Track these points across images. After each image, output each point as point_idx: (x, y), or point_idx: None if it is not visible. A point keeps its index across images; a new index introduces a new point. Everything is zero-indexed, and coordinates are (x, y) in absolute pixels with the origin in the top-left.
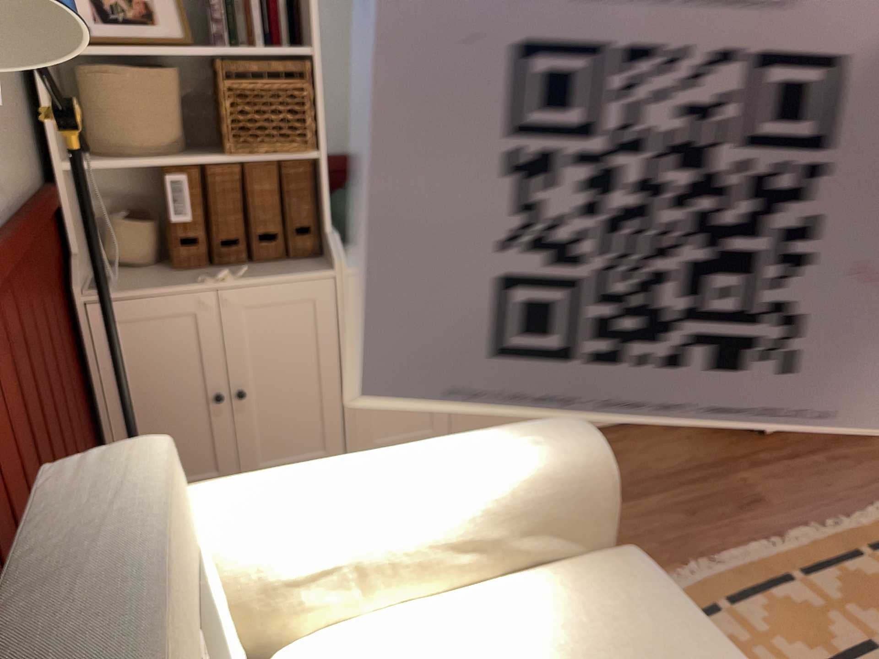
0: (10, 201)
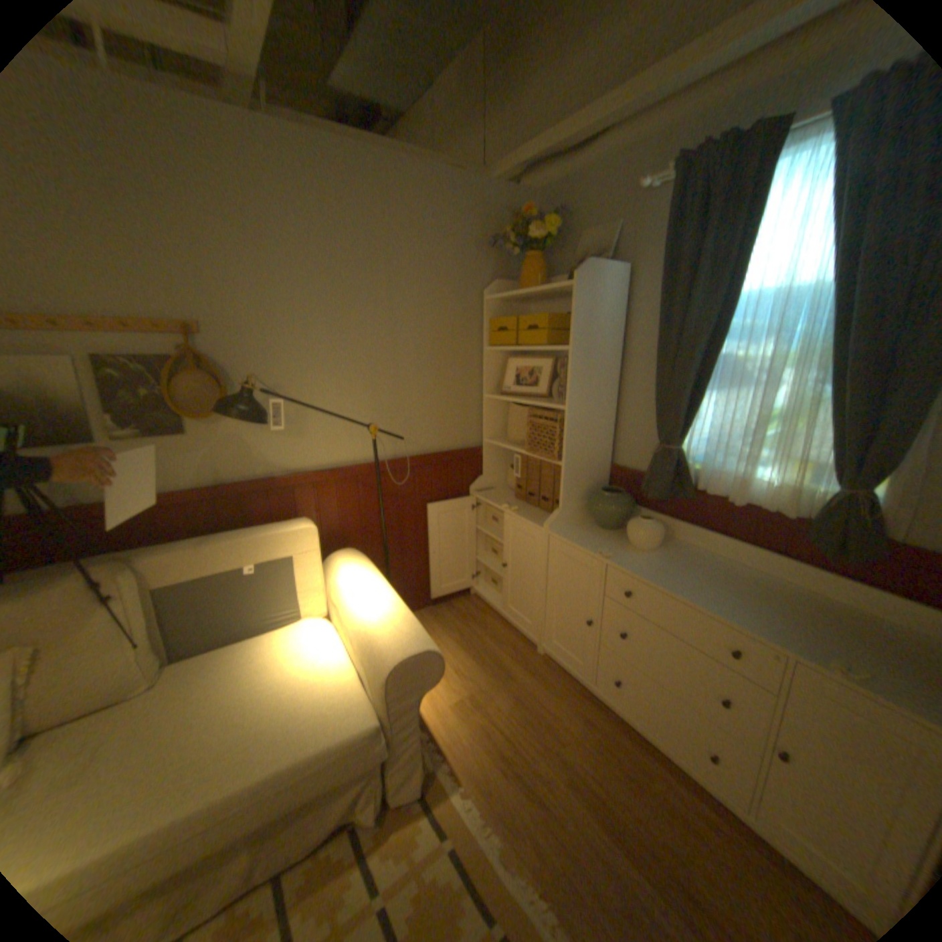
0: (431, 450)
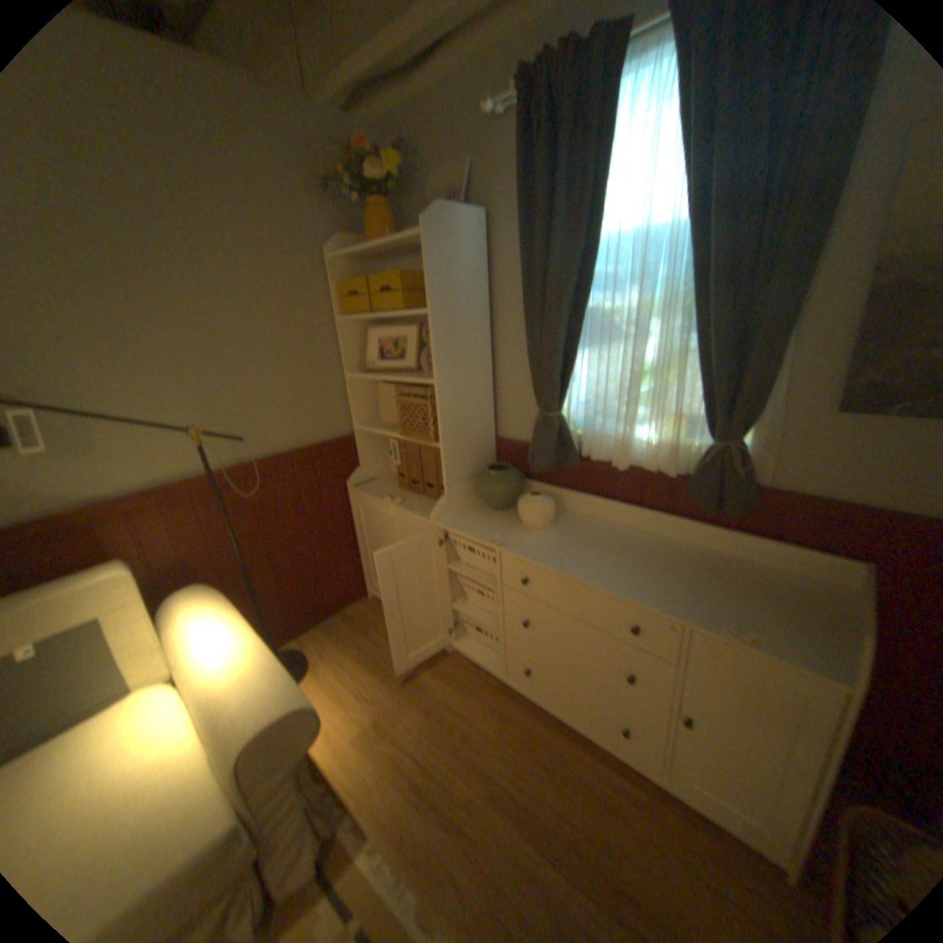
0: (289, 447)
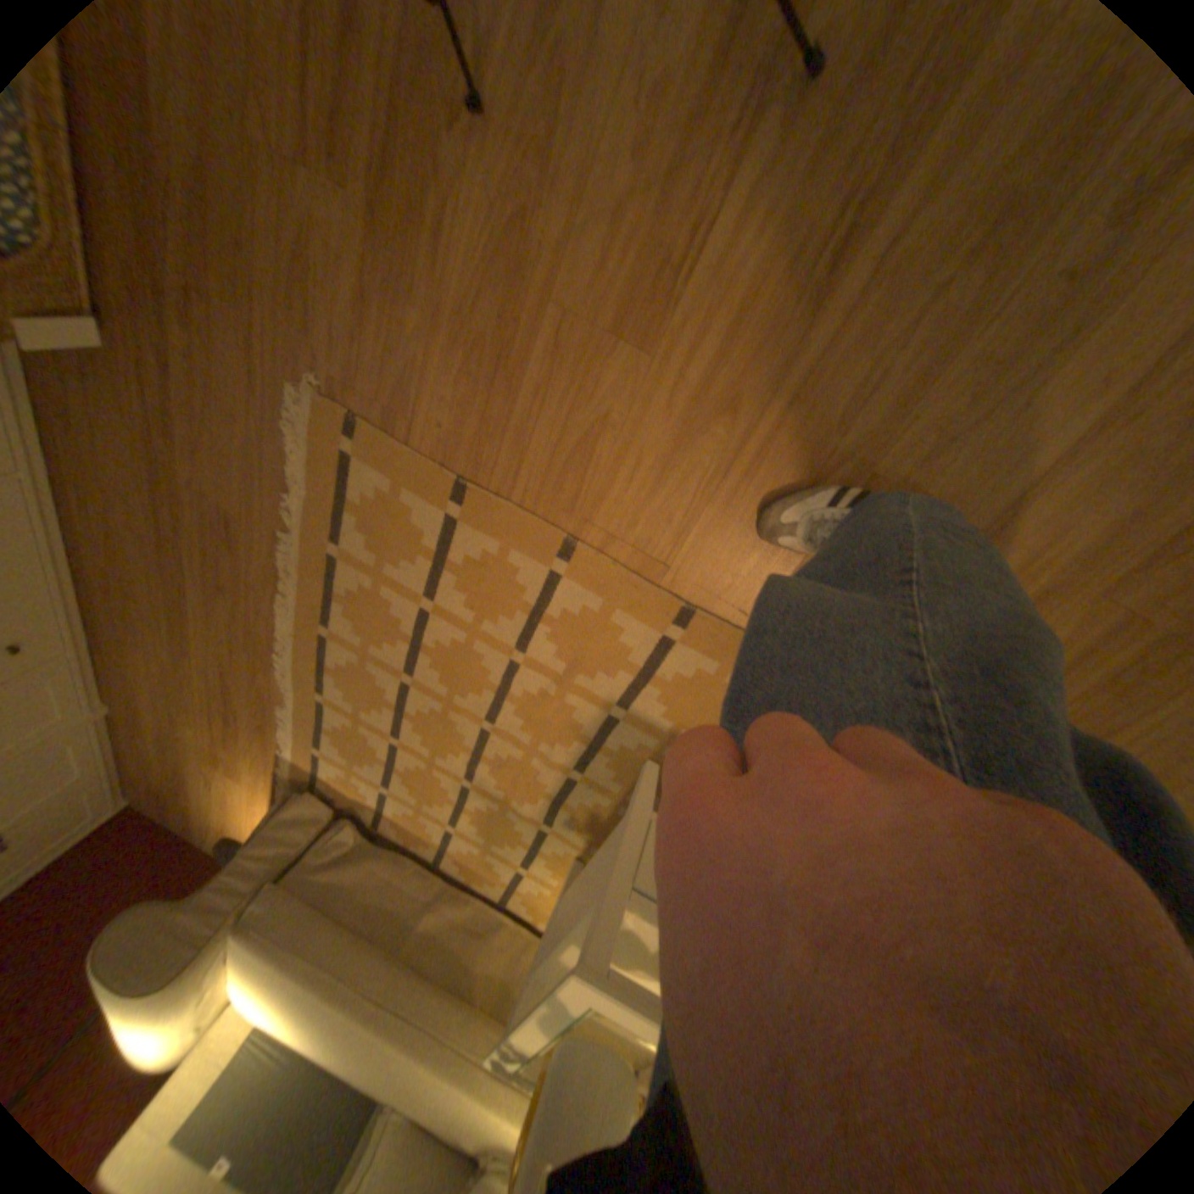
0: None
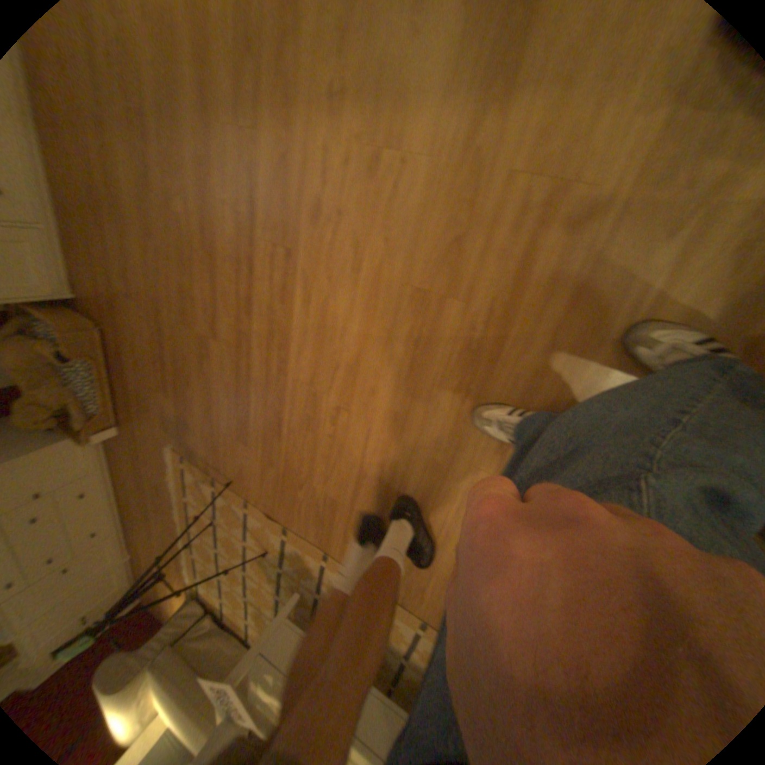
0: None
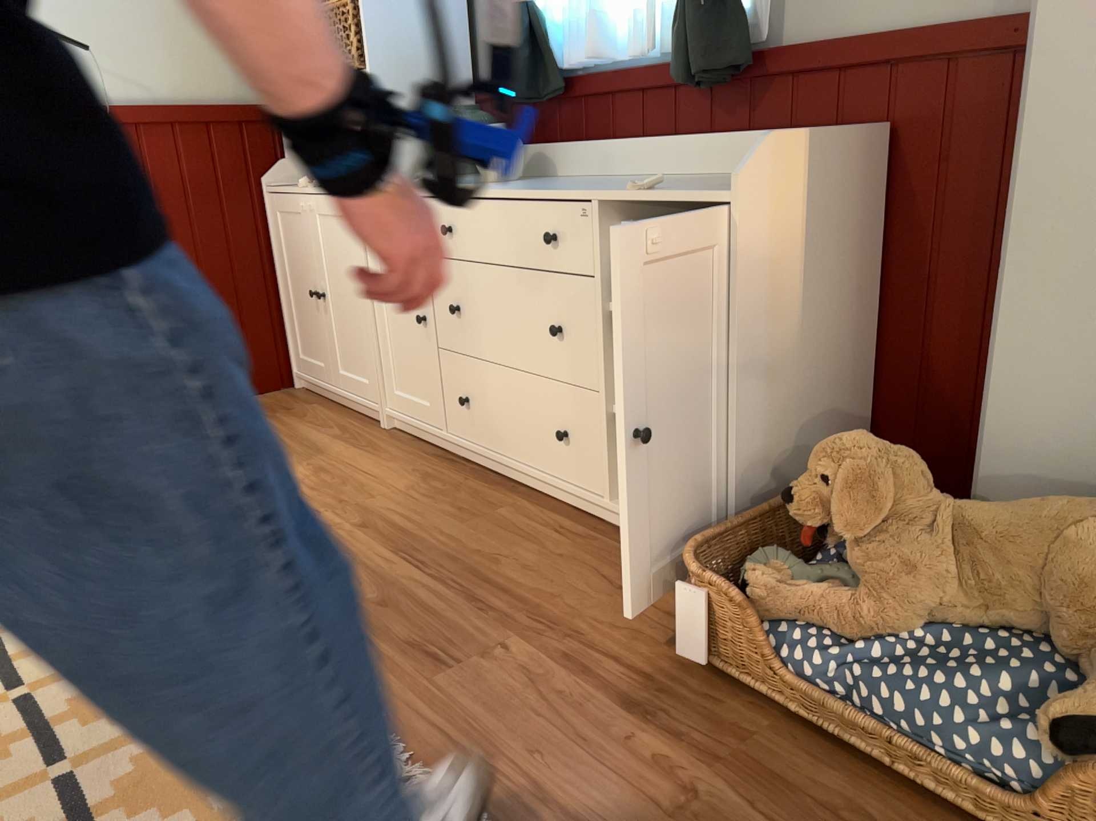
0: (172, 102)
